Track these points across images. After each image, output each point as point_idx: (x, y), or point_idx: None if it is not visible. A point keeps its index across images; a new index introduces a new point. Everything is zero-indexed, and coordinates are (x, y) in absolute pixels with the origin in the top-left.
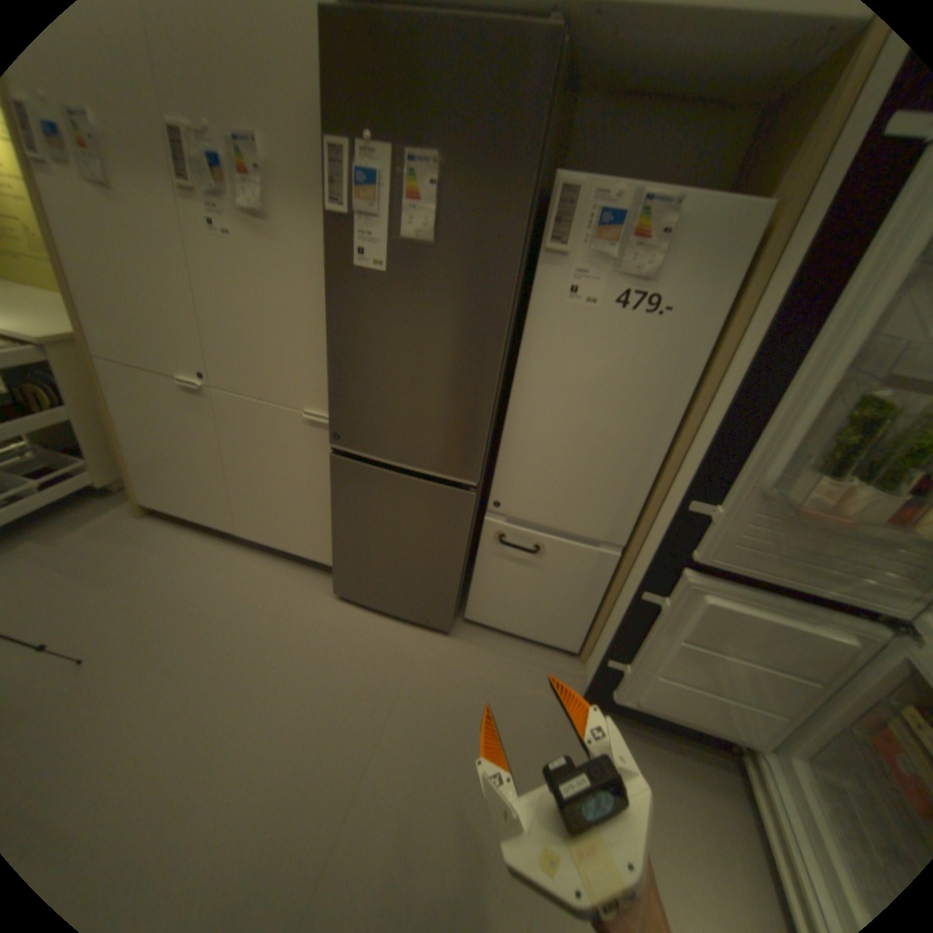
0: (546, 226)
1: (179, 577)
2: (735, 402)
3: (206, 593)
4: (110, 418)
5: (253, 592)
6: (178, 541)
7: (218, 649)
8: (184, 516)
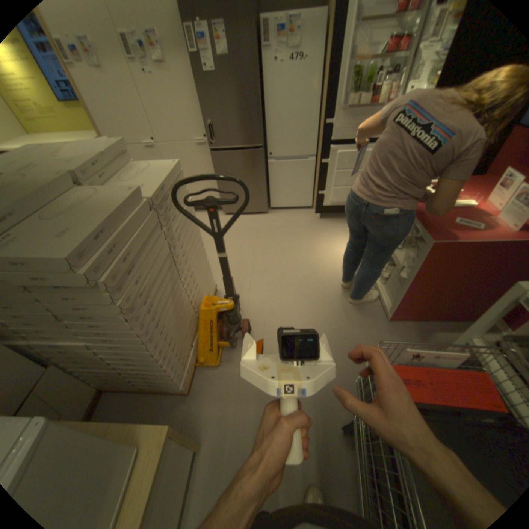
0: (261, 38)
1: None
2: (328, 81)
3: None
4: None
5: None
6: None
7: None
8: None
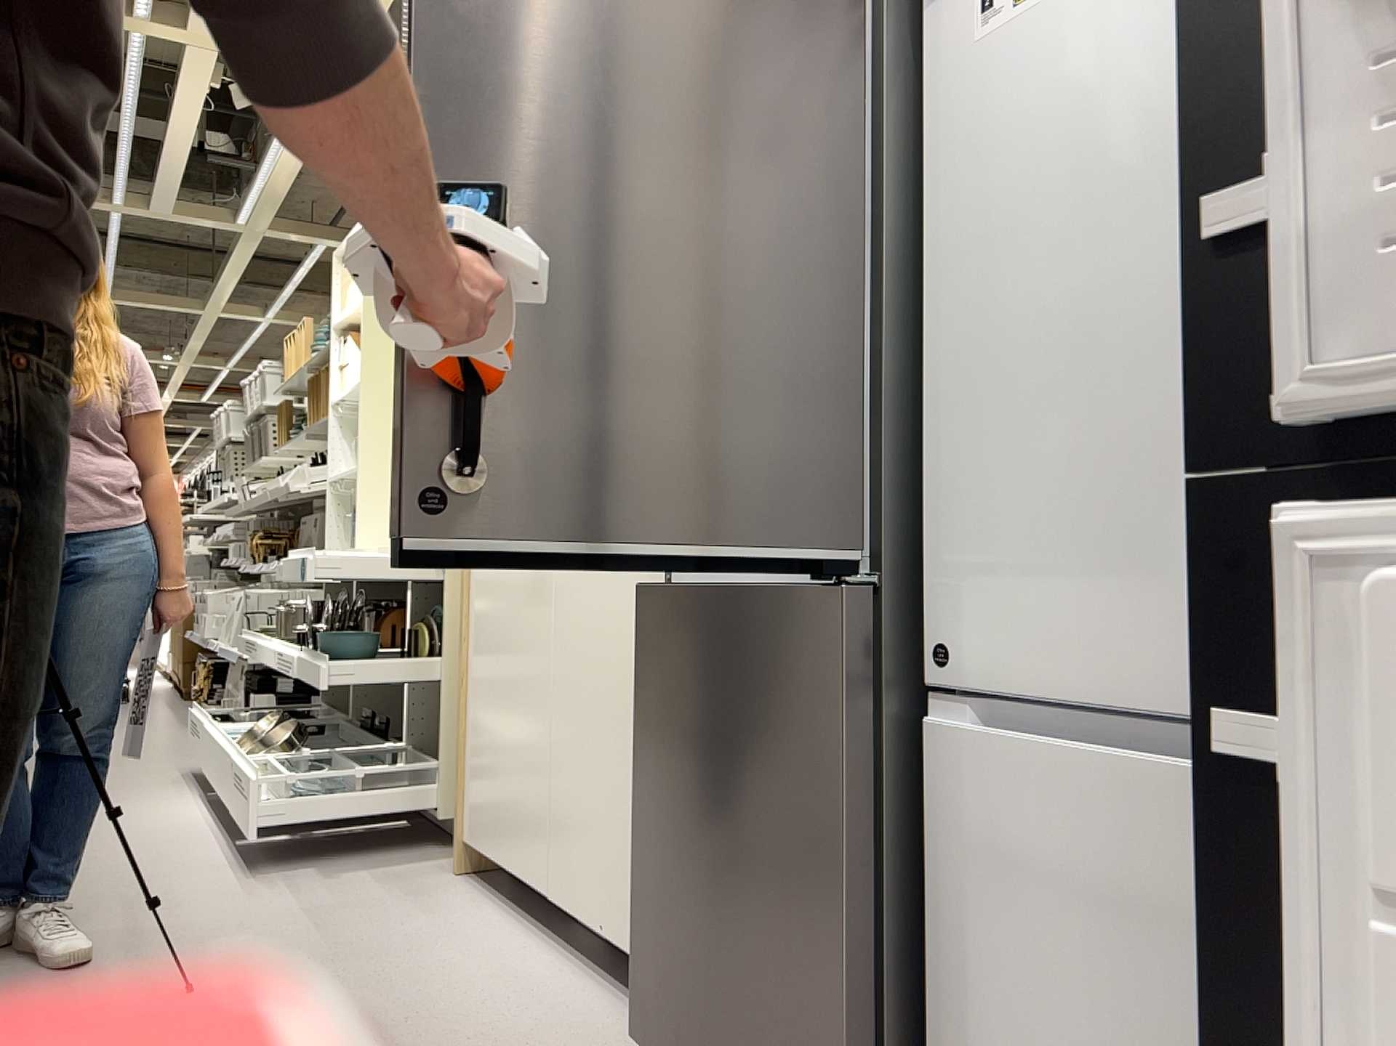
0: None
1: (417, 950)
2: None
3: (427, 980)
4: (464, 654)
5: (496, 1003)
6: (472, 911)
7: None
8: (500, 859)
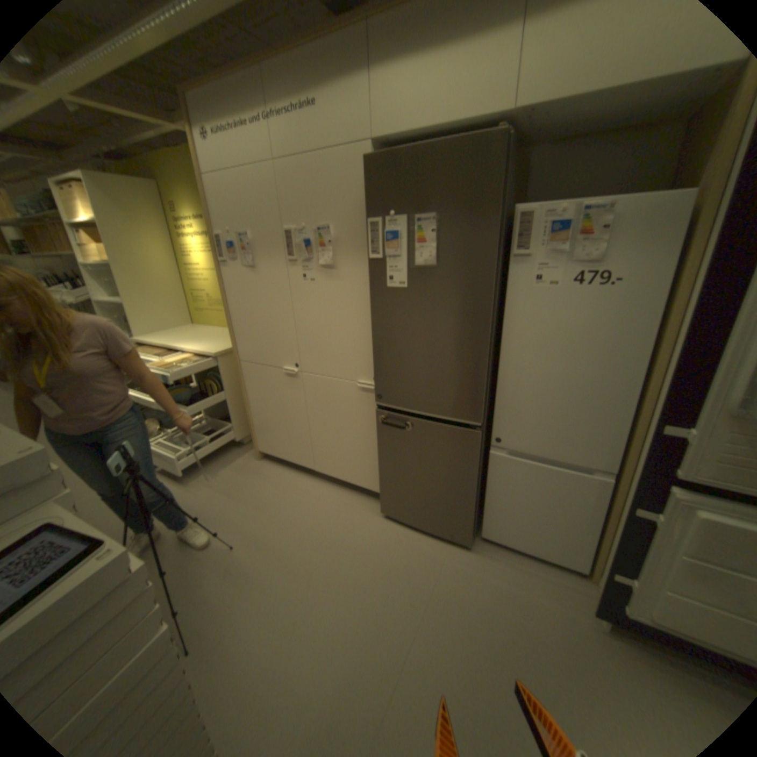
0: (513, 239)
1: (282, 498)
2: (687, 342)
3: (298, 509)
4: (246, 396)
5: (327, 509)
6: (281, 475)
7: (308, 547)
8: (284, 457)
